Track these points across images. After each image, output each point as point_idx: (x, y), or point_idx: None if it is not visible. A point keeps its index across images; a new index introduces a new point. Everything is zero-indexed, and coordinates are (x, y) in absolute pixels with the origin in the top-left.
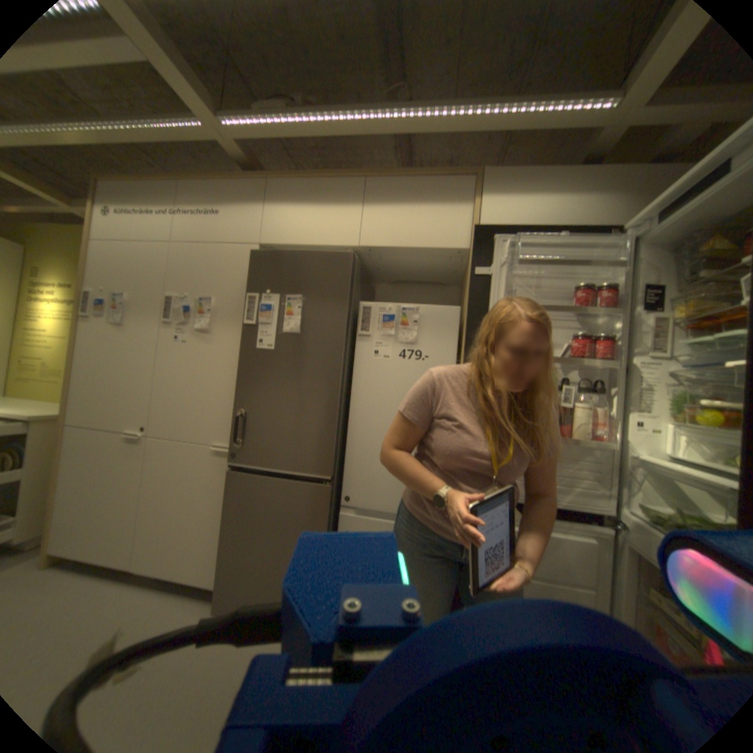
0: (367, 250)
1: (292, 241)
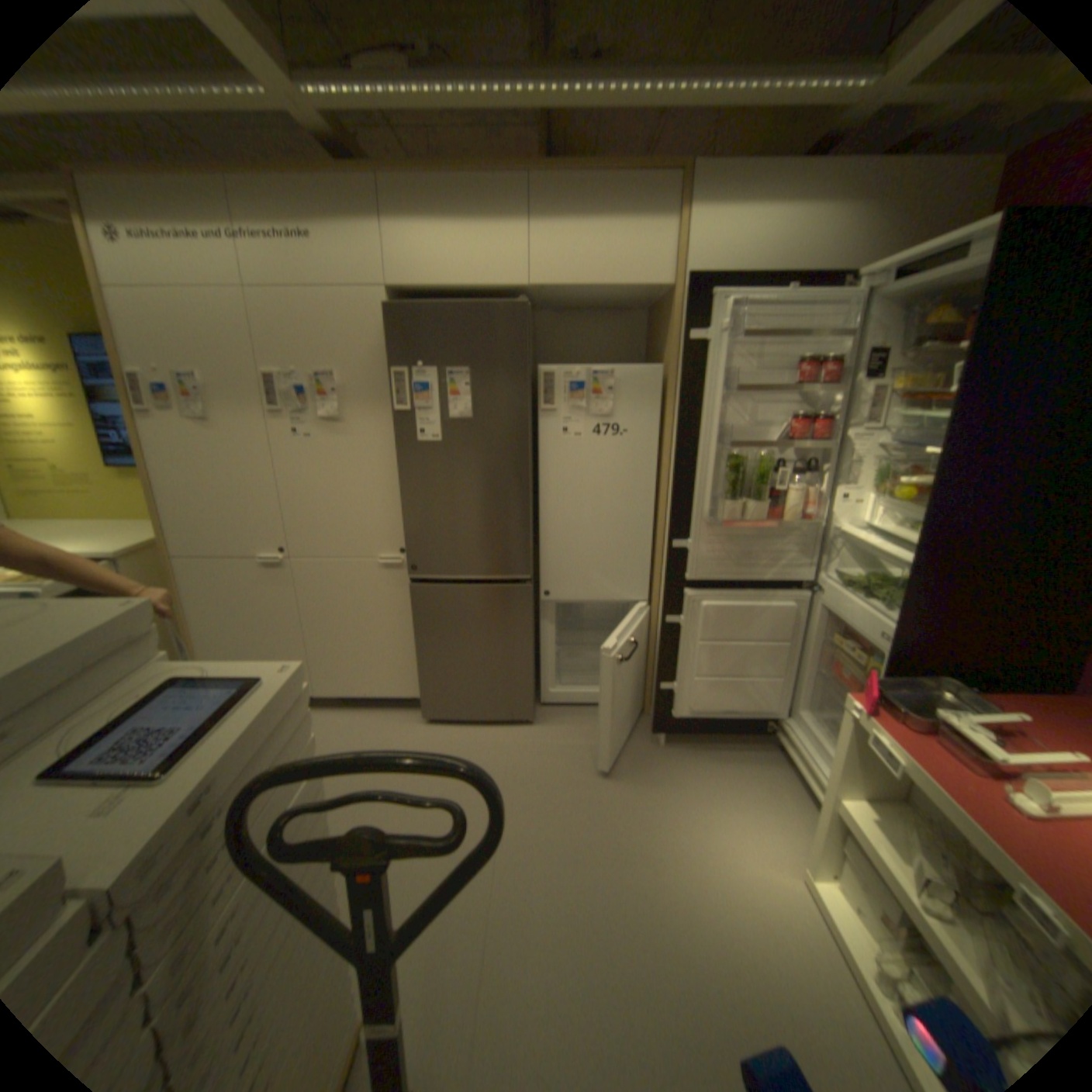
0: (540, 287)
1: (434, 279)
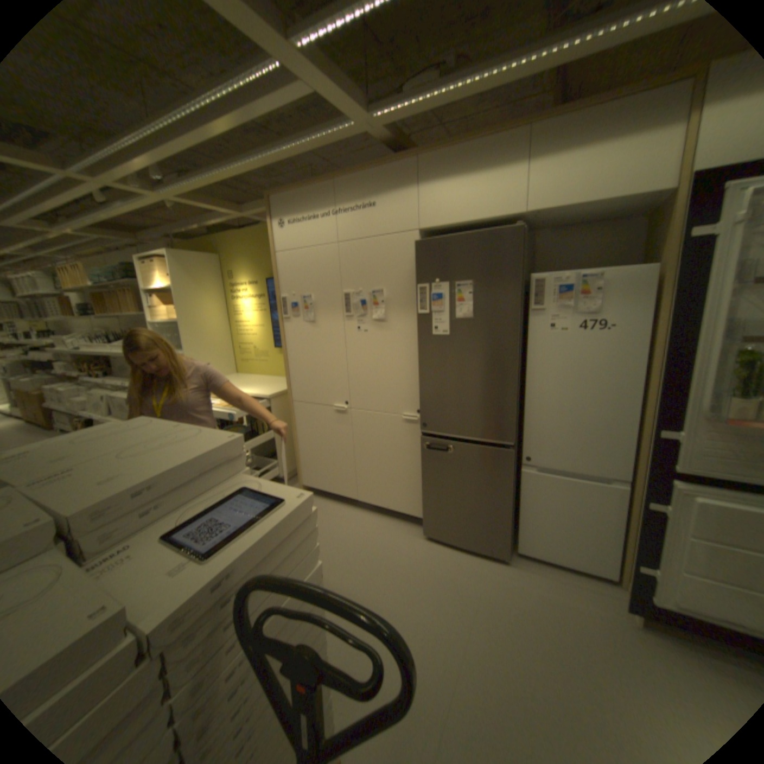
0: (536, 213)
1: (452, 220)
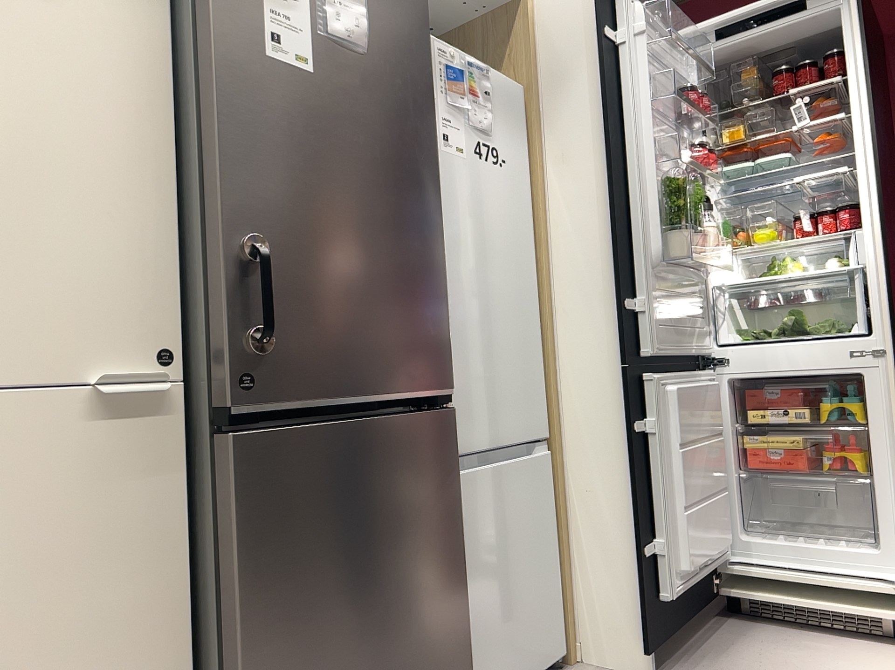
0: None
1: None
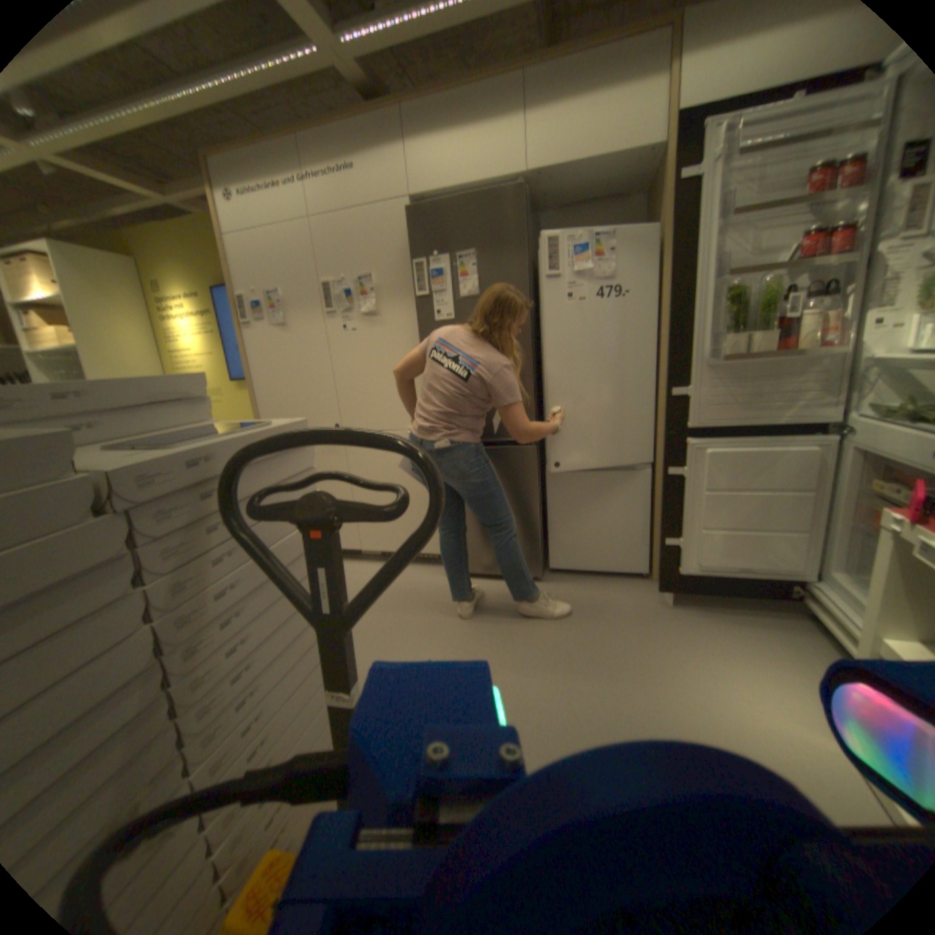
0: (536, 173)
1: (445, 183)
